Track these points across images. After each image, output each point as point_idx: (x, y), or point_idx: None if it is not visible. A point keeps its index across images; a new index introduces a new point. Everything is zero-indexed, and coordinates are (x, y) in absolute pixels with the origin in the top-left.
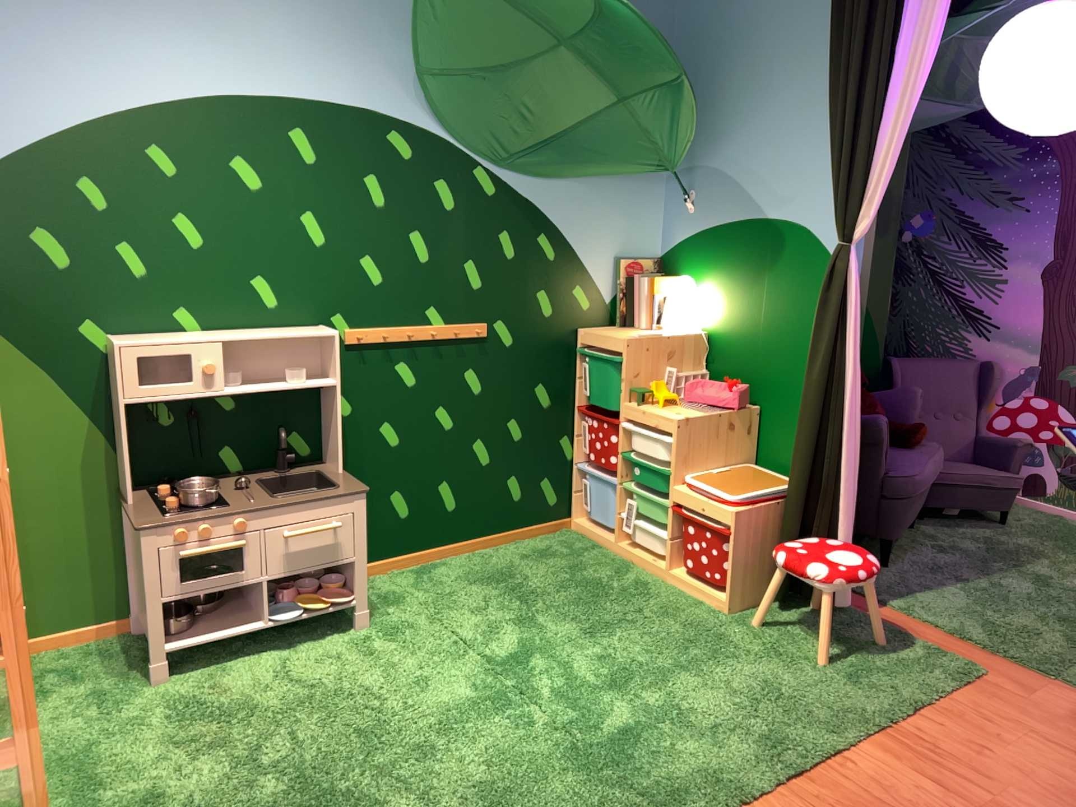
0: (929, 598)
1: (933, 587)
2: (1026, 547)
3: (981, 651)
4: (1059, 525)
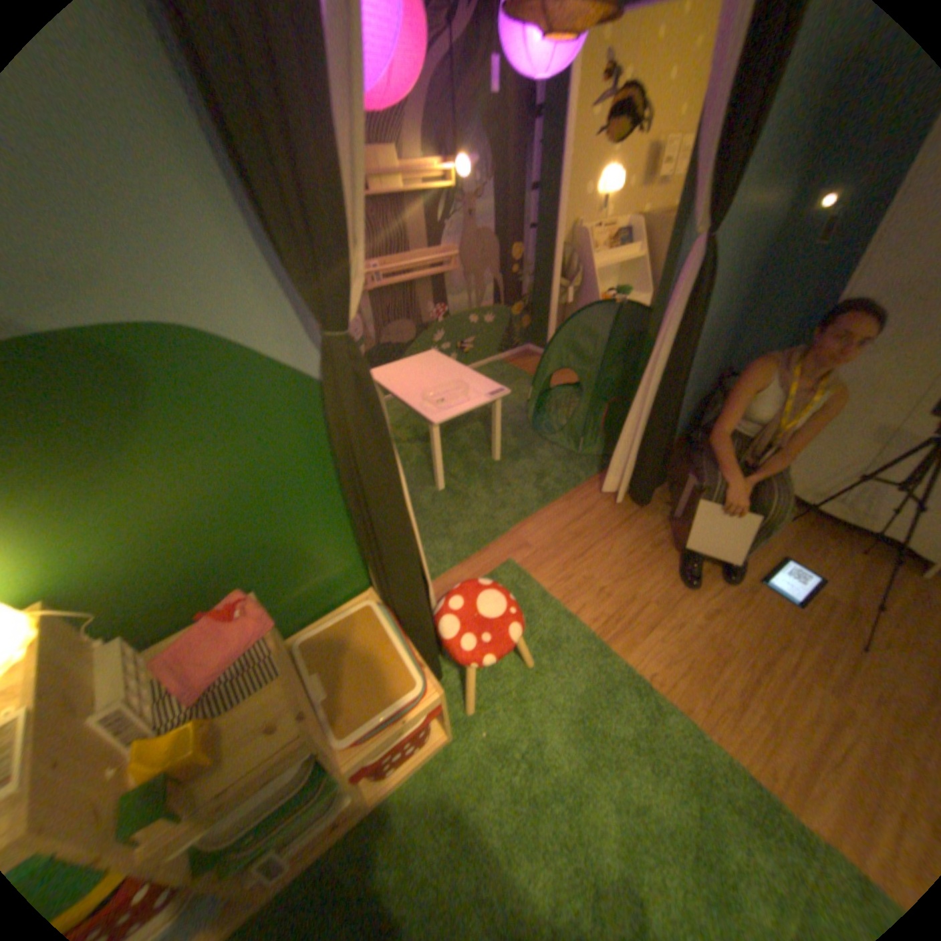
0: None
1: None
2: None
3: (482, 552)
4: None
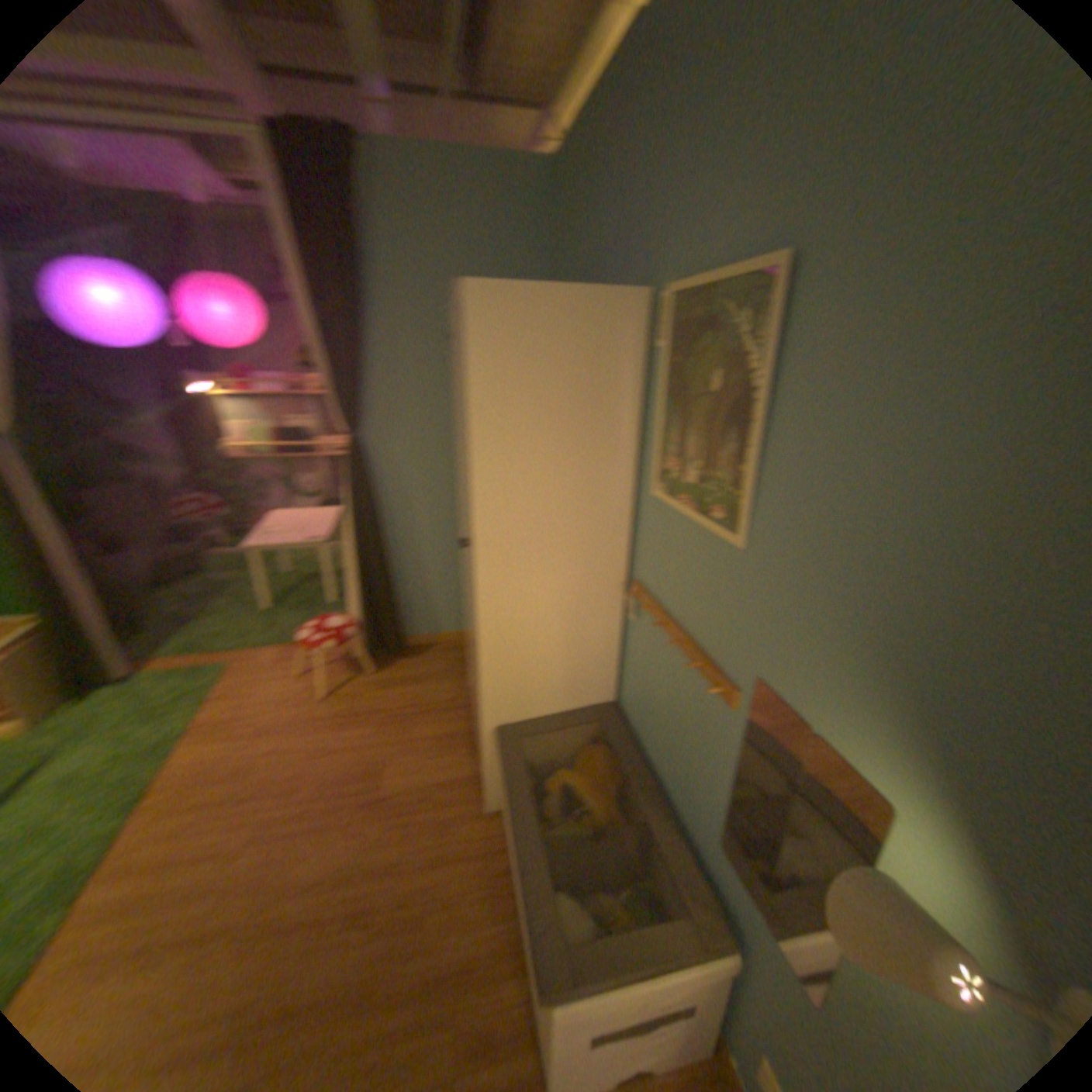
0: (174, 642)
1: (173, 635)
2: (219, 583)
3: (217, 657)
4: (231, 561)
